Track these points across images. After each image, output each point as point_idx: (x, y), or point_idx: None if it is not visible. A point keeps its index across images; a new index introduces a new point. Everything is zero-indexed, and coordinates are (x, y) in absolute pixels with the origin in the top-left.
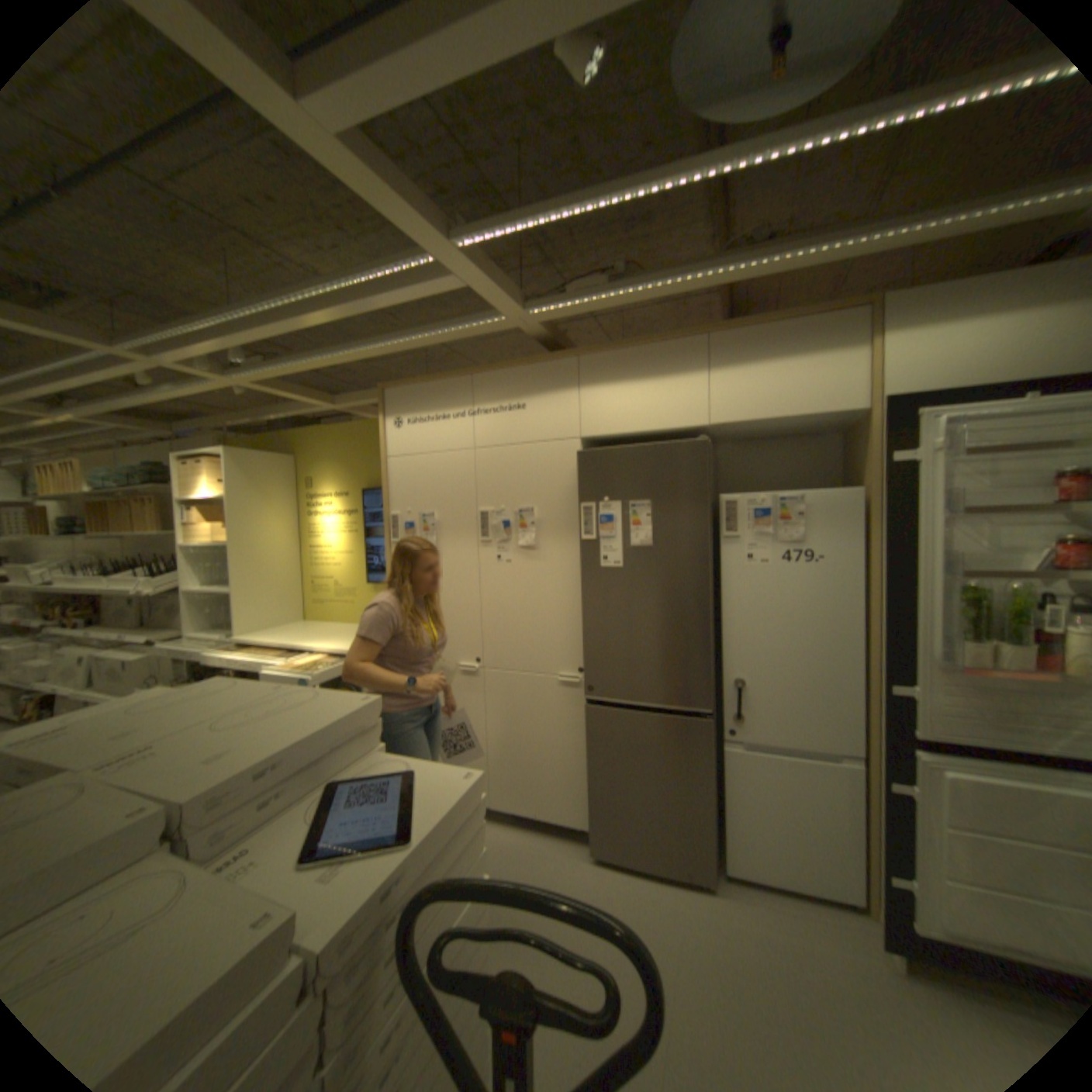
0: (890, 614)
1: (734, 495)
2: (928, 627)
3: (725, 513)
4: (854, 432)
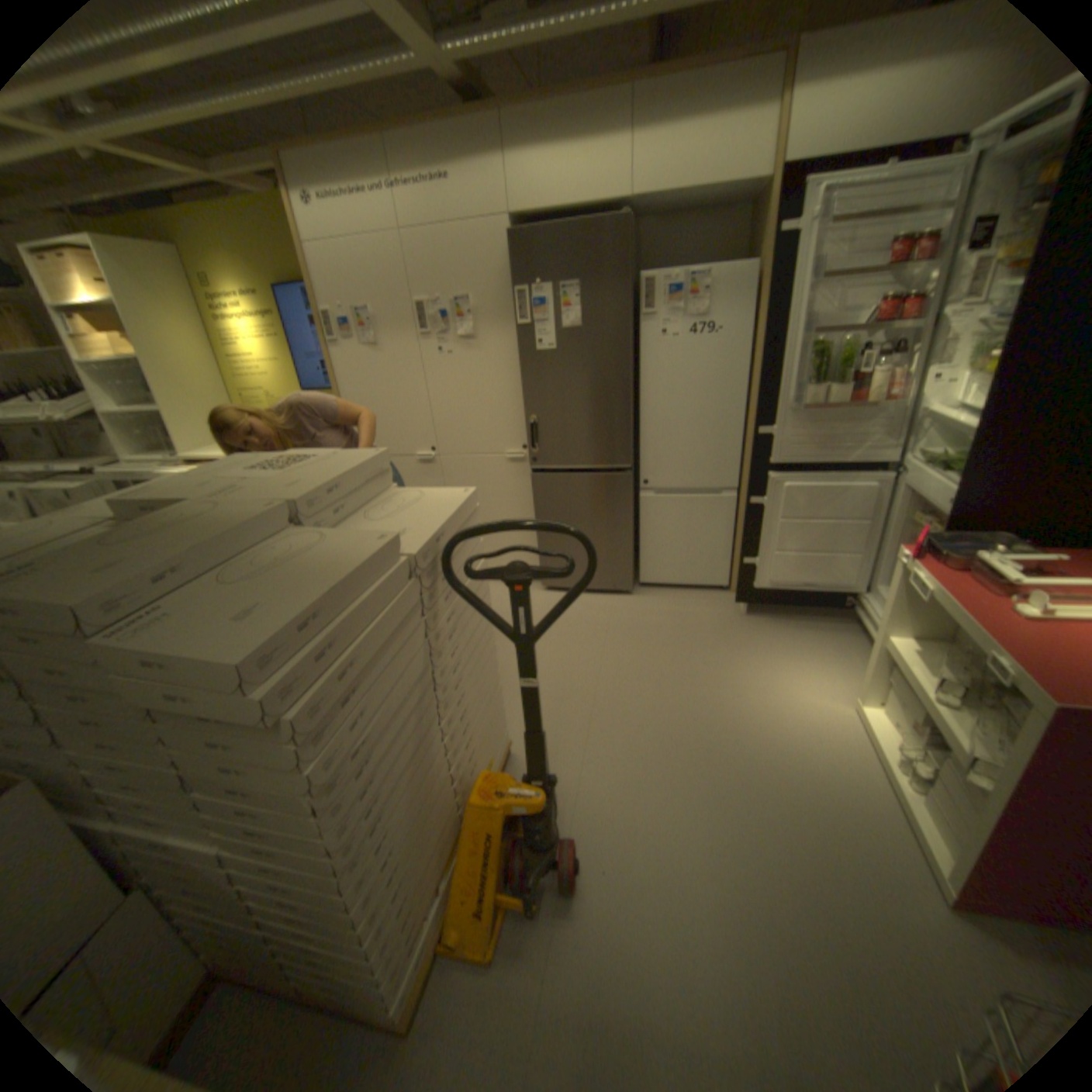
0: (765, 373)
1: (652, 272)
2: (787, 378)
3: (643, 291)
4: (760, 203)
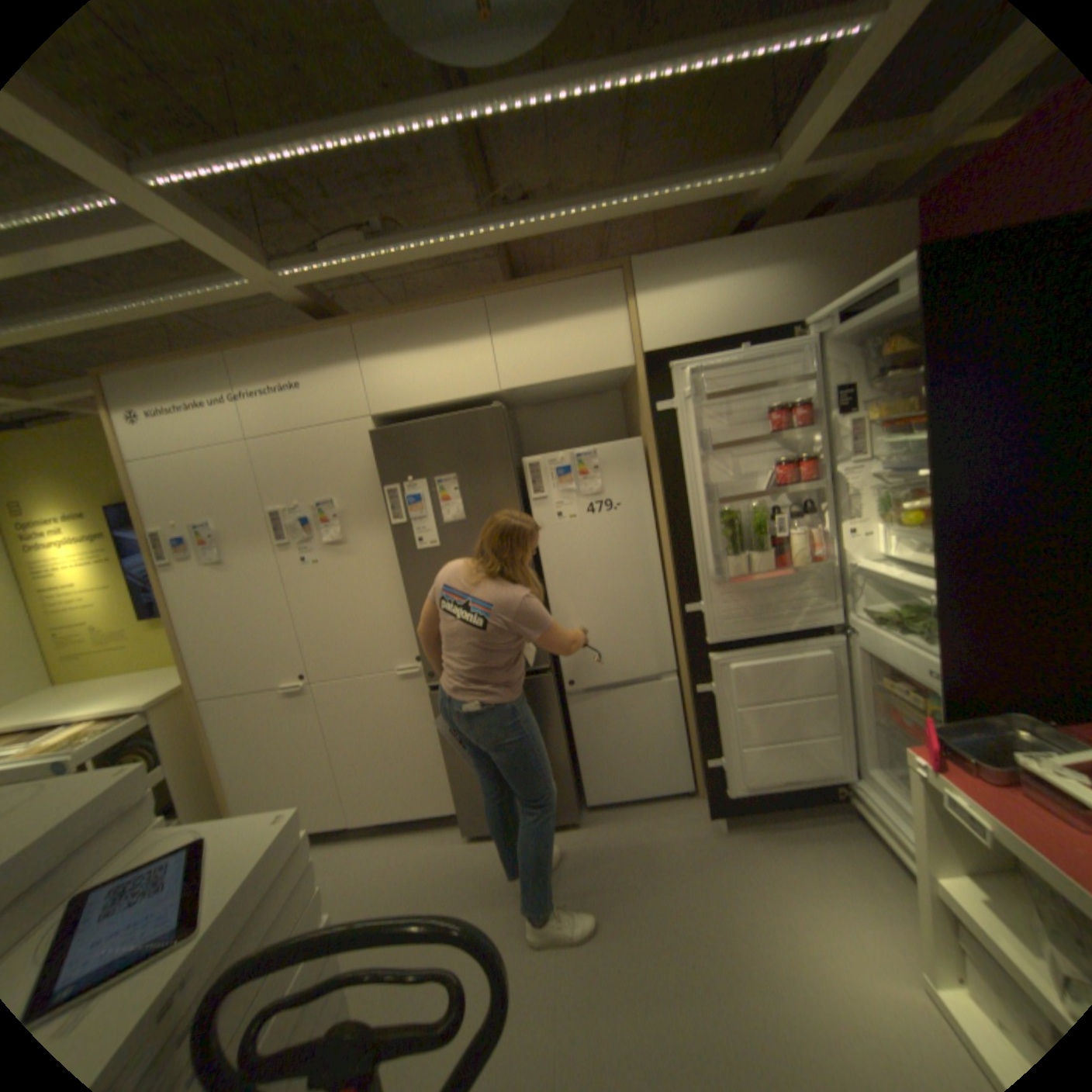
0: (675, 545)
1: (535, 458)
2: (702, 550)
3: (529, 476)
4: (628, 388)
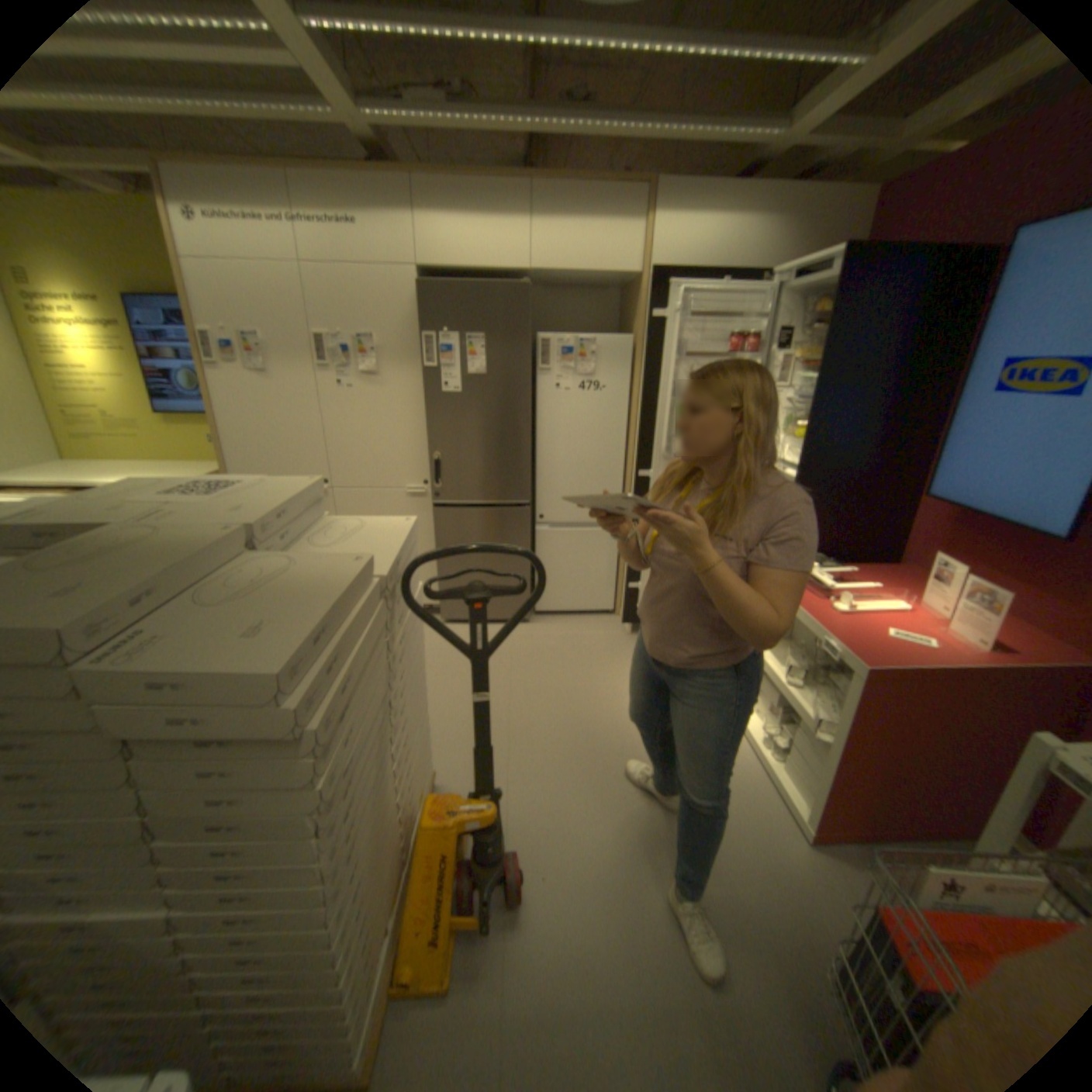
0: (640, 427)
1: (547, 335)
2: (660, 432)
3: (540, 349)
4: (629, 290)
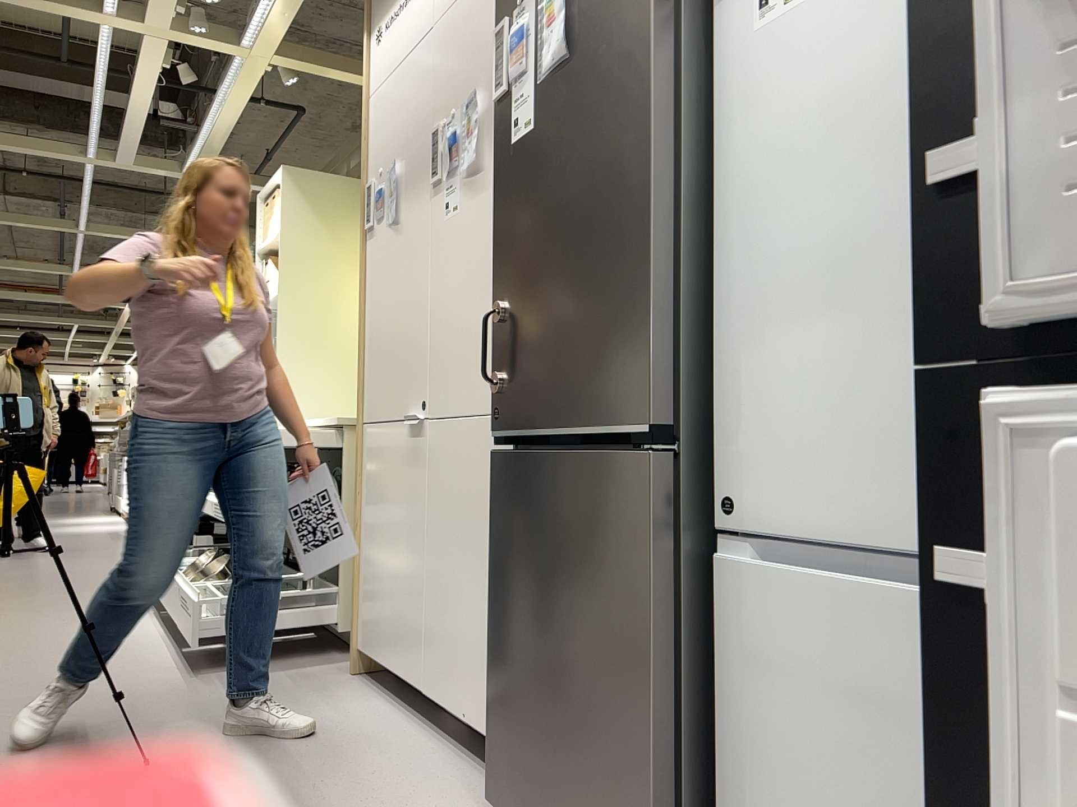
0: None
1: None
2: None
3: None
4: None
